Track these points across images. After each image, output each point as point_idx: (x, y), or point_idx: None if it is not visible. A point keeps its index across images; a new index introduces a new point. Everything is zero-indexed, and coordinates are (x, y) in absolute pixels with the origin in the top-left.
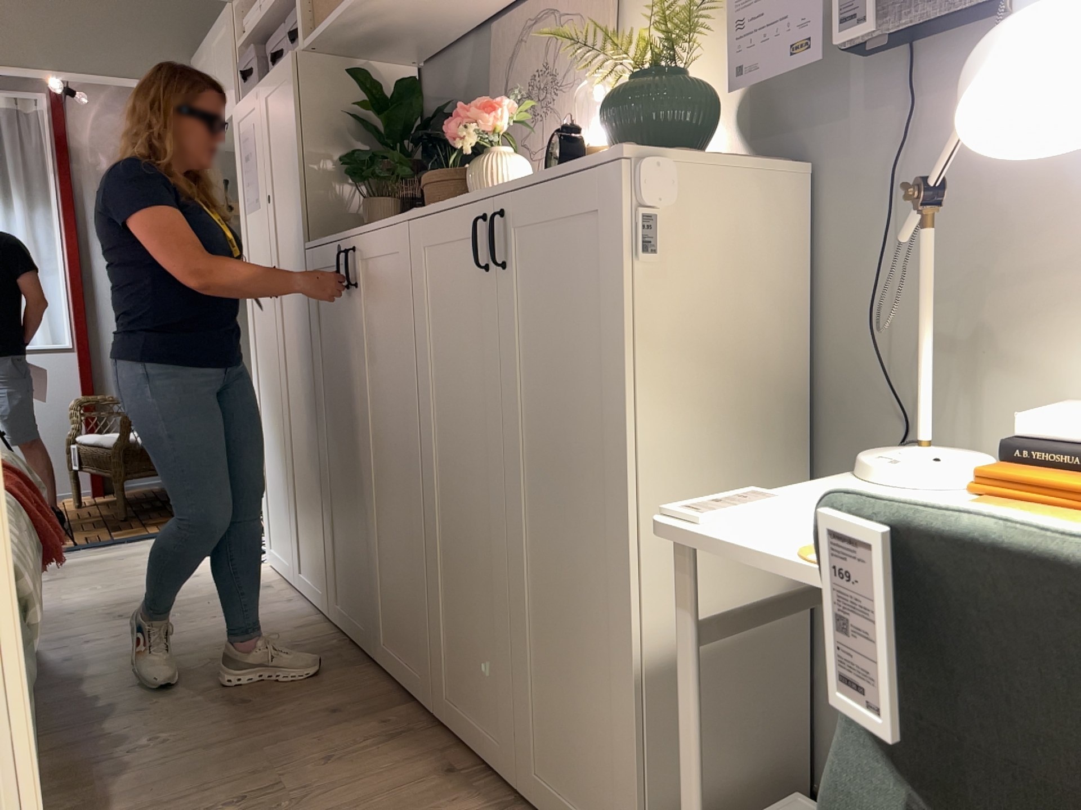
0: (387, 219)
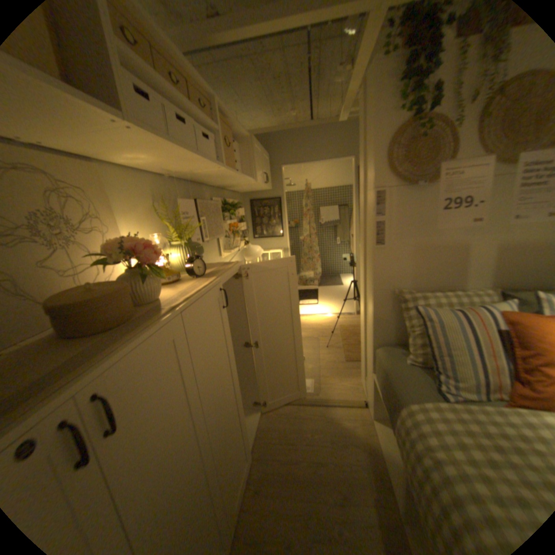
0: (145, 324)
